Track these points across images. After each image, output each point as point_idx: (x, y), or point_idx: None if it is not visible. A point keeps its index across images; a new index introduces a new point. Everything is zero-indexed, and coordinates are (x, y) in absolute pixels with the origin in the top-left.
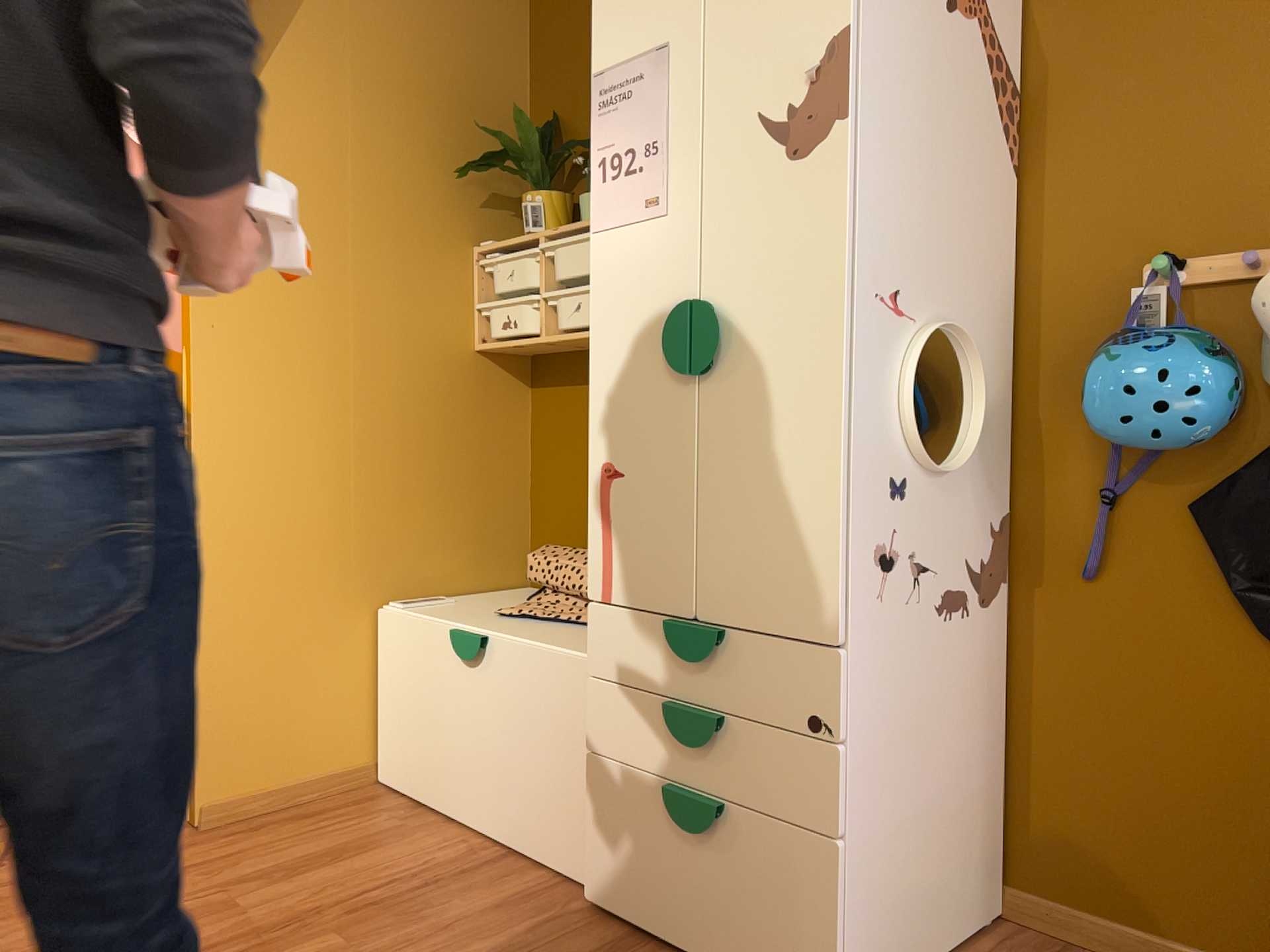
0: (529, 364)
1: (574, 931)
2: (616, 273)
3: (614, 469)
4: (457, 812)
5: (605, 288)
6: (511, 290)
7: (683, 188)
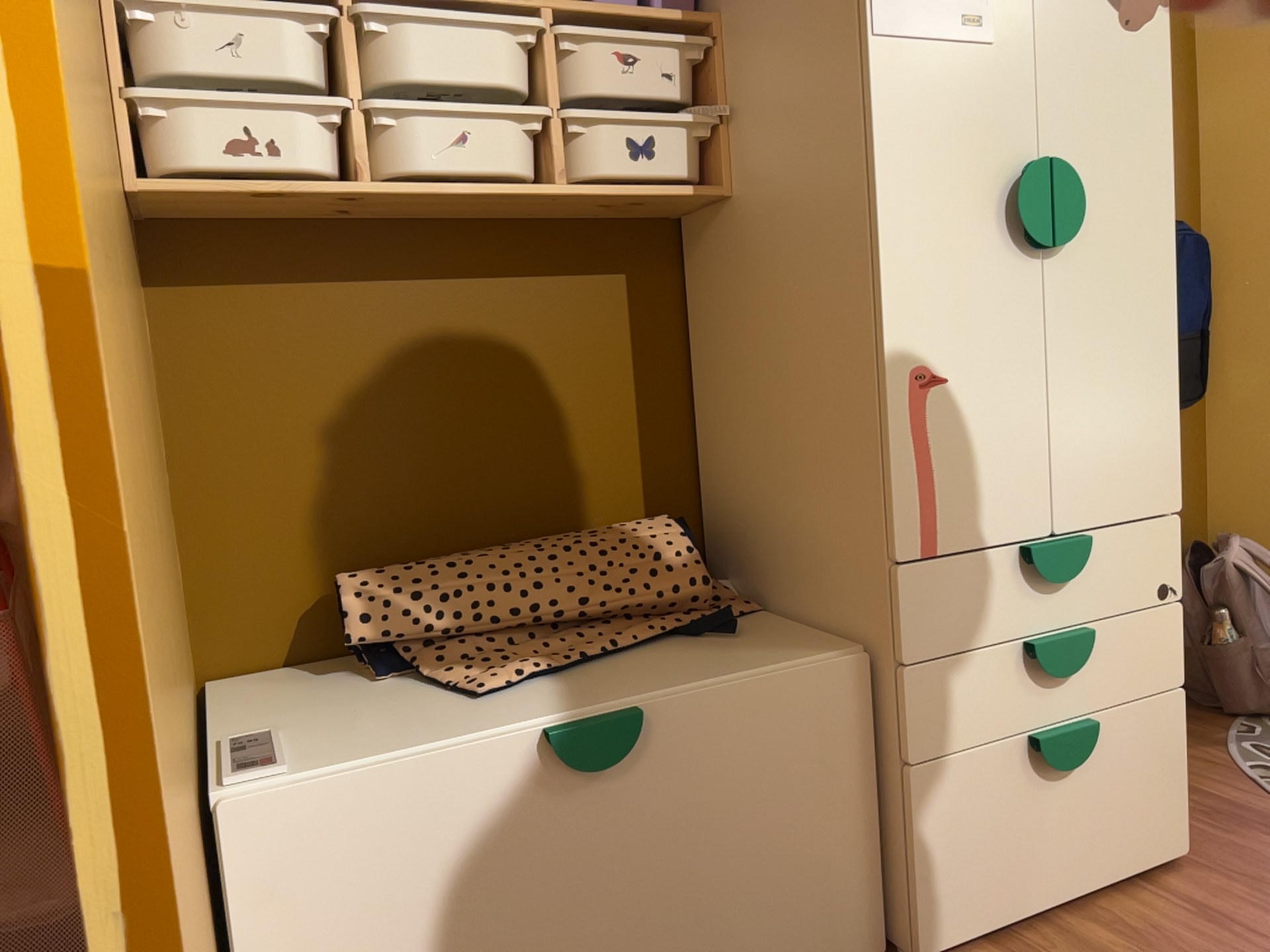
0: (139, 242)
1: None
2: (920, 104)
3: (935, 375)
4: None
5: (902, 122)
6: (243, 79)
7: (1013, 18)
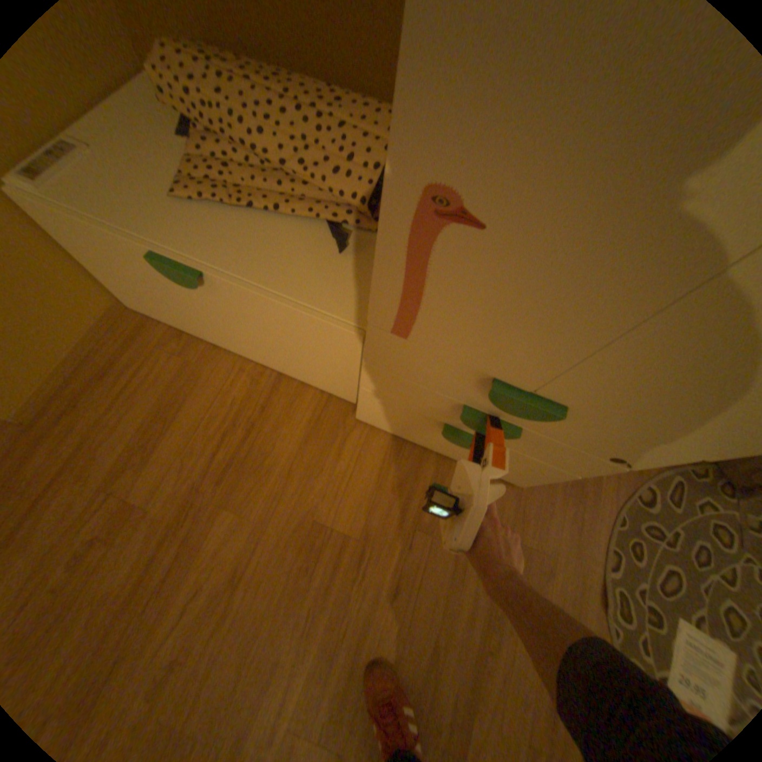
0: None
1: (361, 444)
2: None
3: (465, 208)
4: (222, 345)
5: None
6: None
7: None
